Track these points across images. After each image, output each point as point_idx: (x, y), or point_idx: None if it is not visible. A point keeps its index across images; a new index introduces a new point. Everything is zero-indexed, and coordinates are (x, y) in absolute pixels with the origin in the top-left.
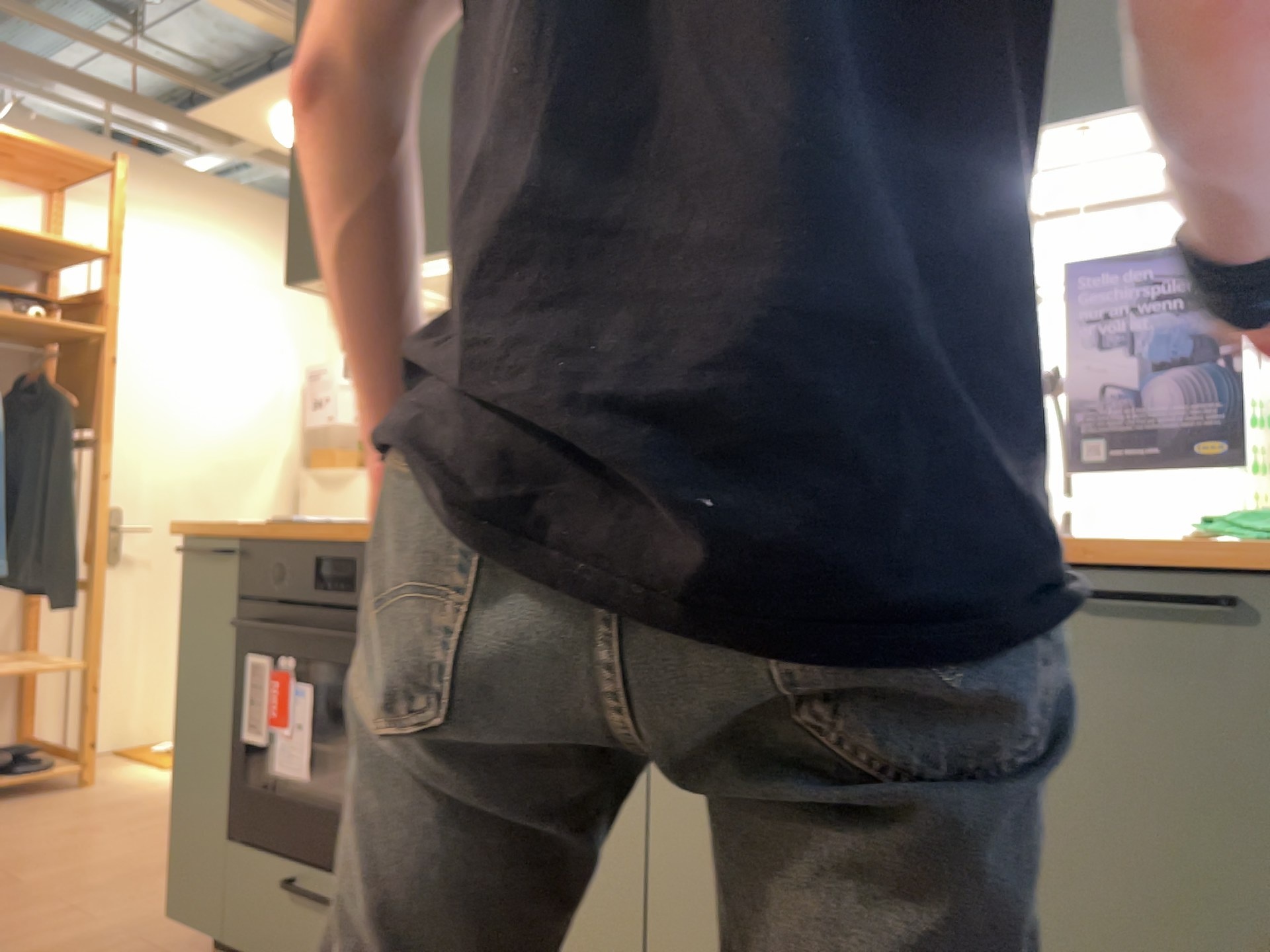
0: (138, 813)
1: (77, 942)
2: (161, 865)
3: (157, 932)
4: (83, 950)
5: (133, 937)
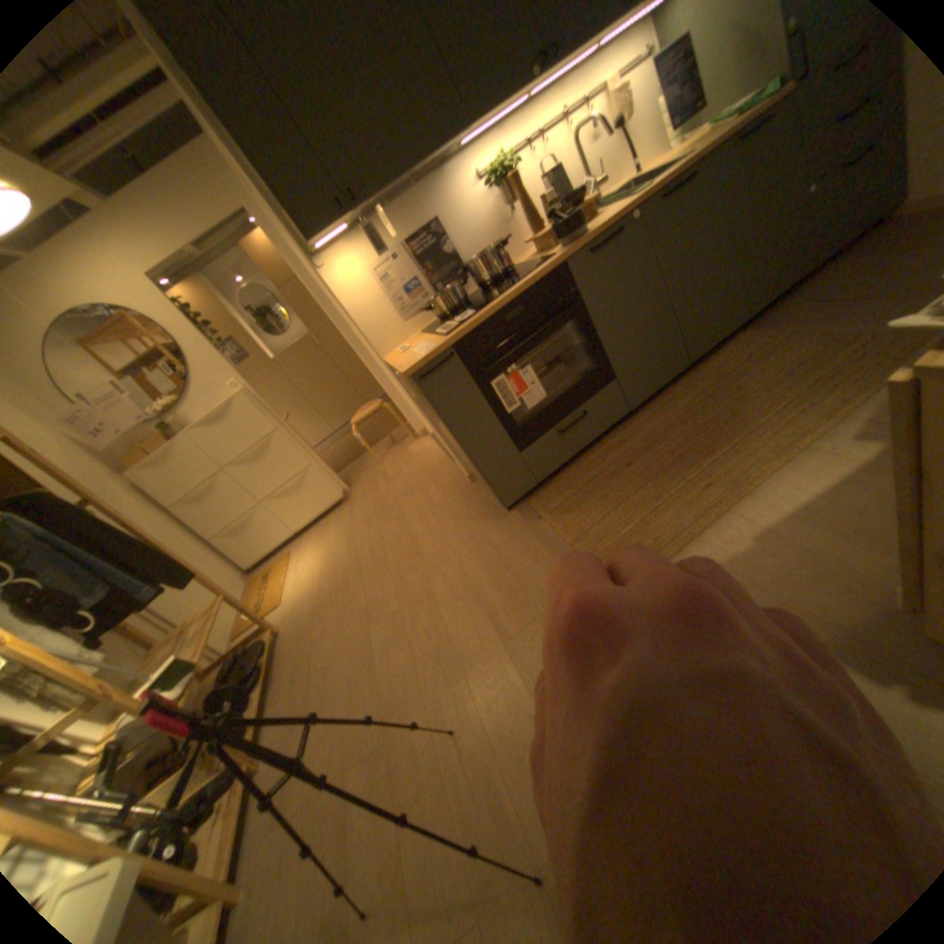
0: (335, 592)
1: (475, 557)
2: (409, 558)
3: (479, 534)
4: (484, 552)
5: (481, 539)
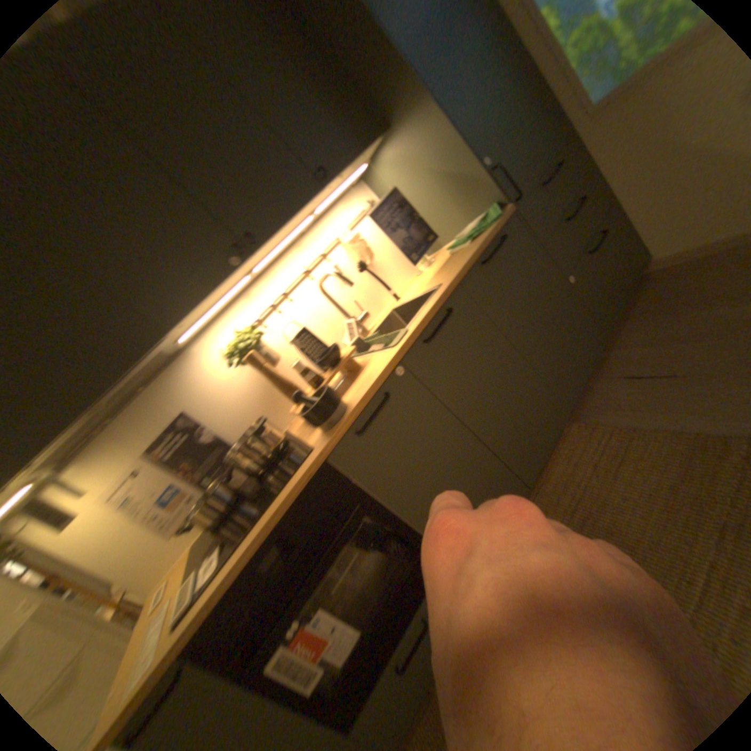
0: None
1: None
2: None
3: None
4: None
5: None
